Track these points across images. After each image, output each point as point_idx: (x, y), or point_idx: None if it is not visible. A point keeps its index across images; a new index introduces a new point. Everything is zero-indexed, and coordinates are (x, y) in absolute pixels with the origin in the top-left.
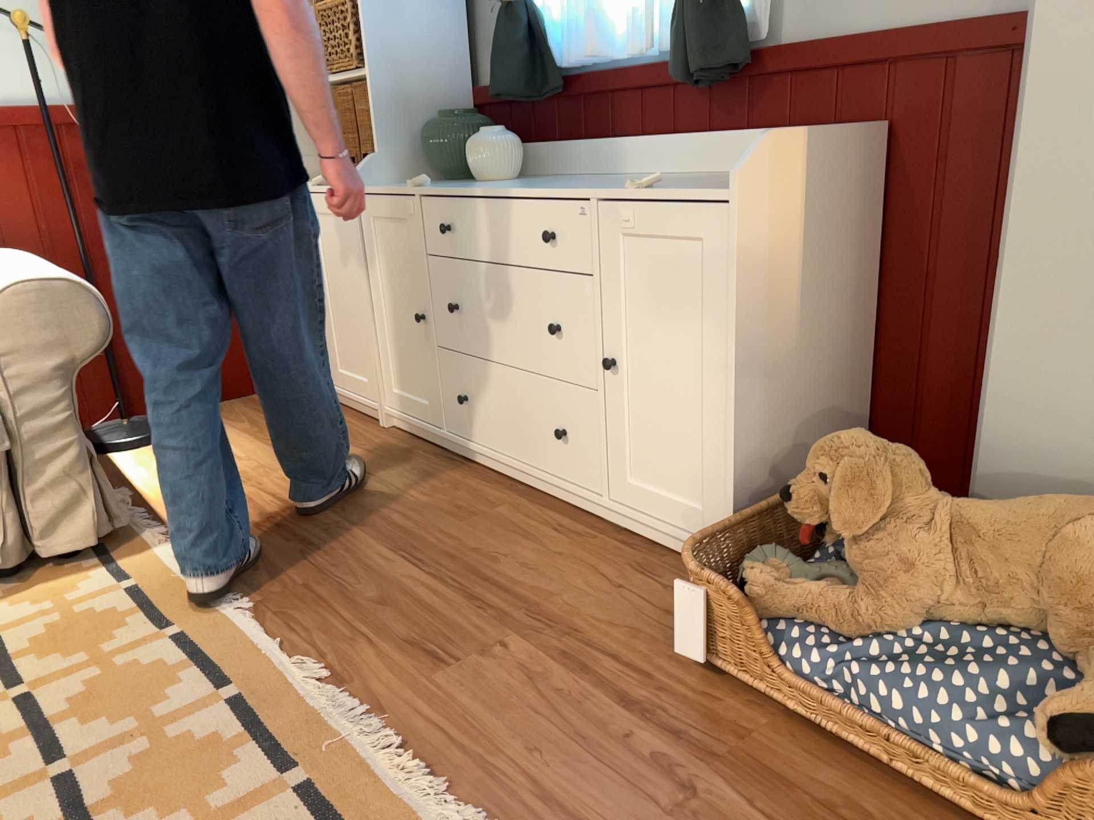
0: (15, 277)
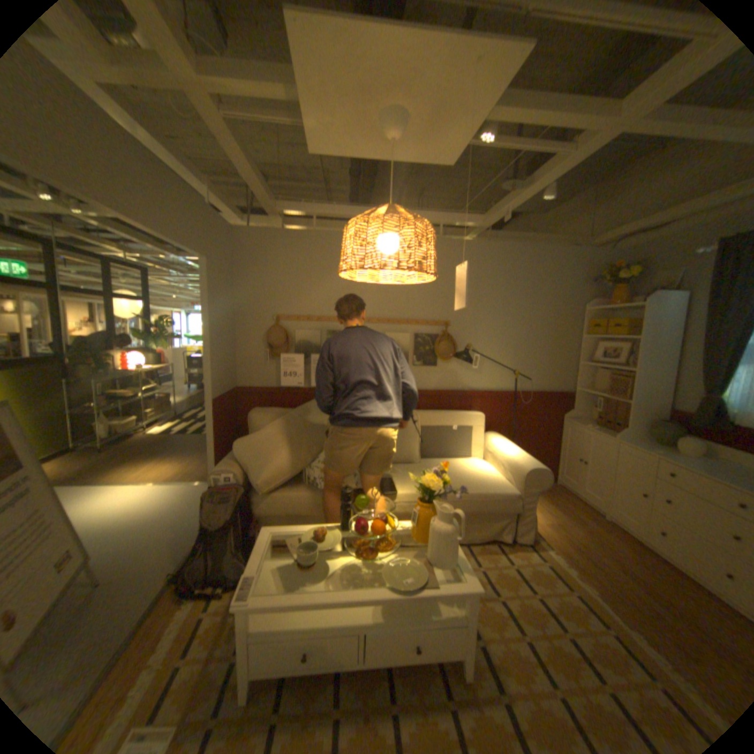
0: (528, 462)
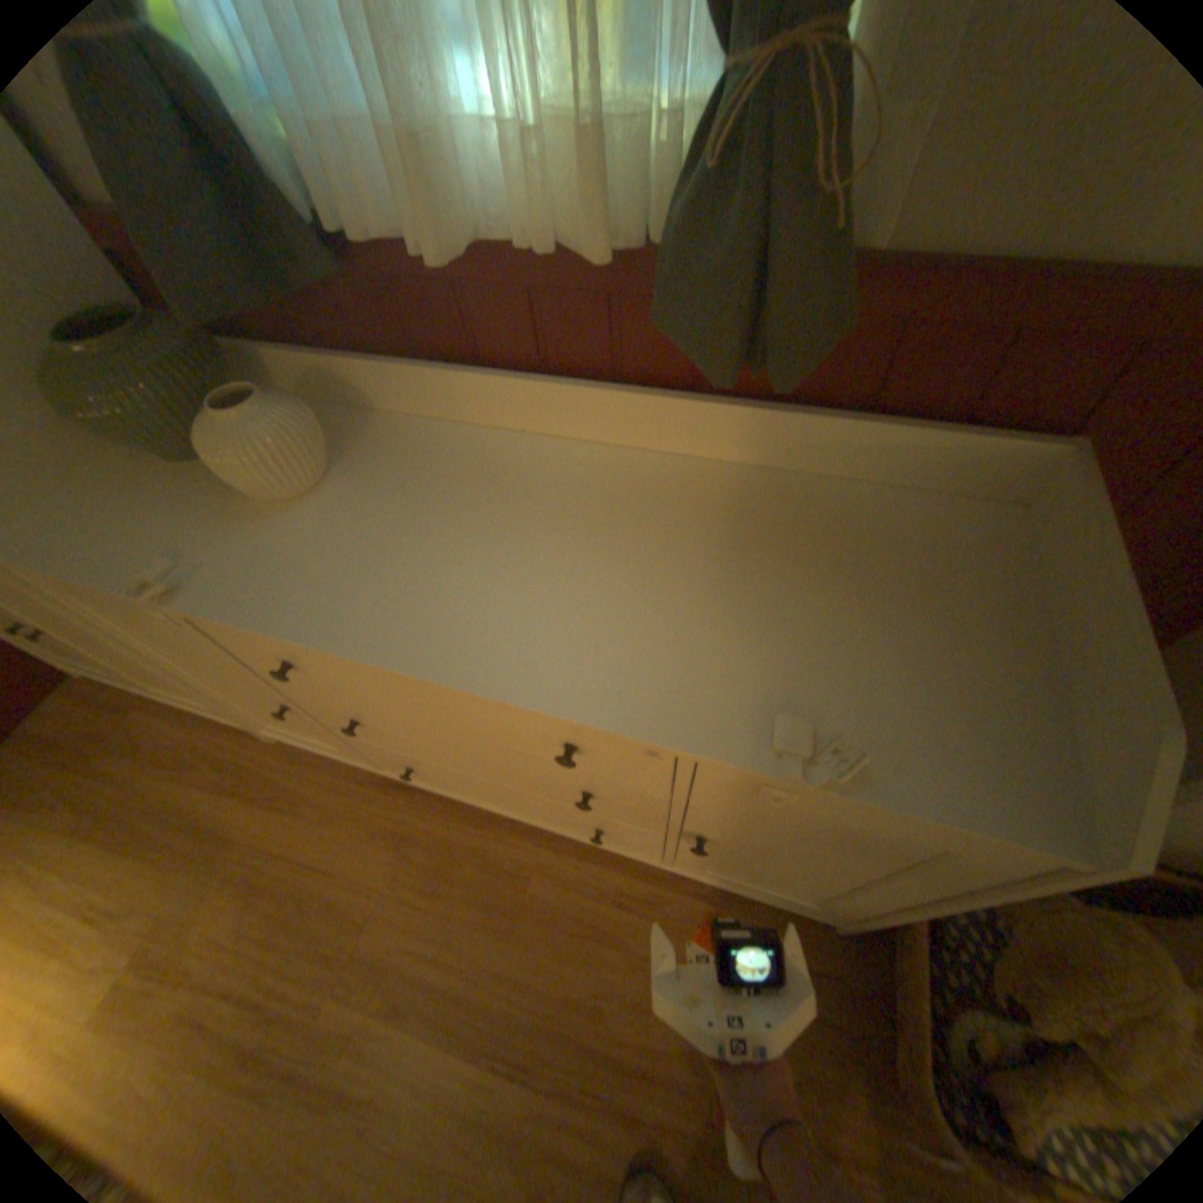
0: None
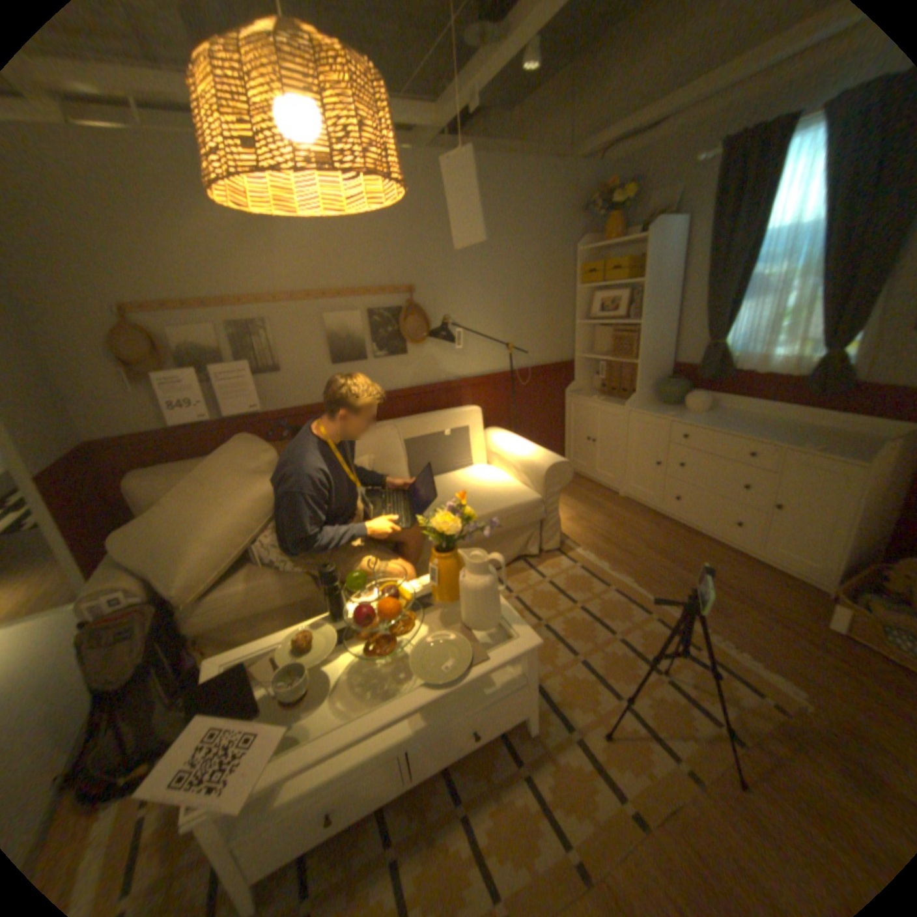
0: (542, 458)
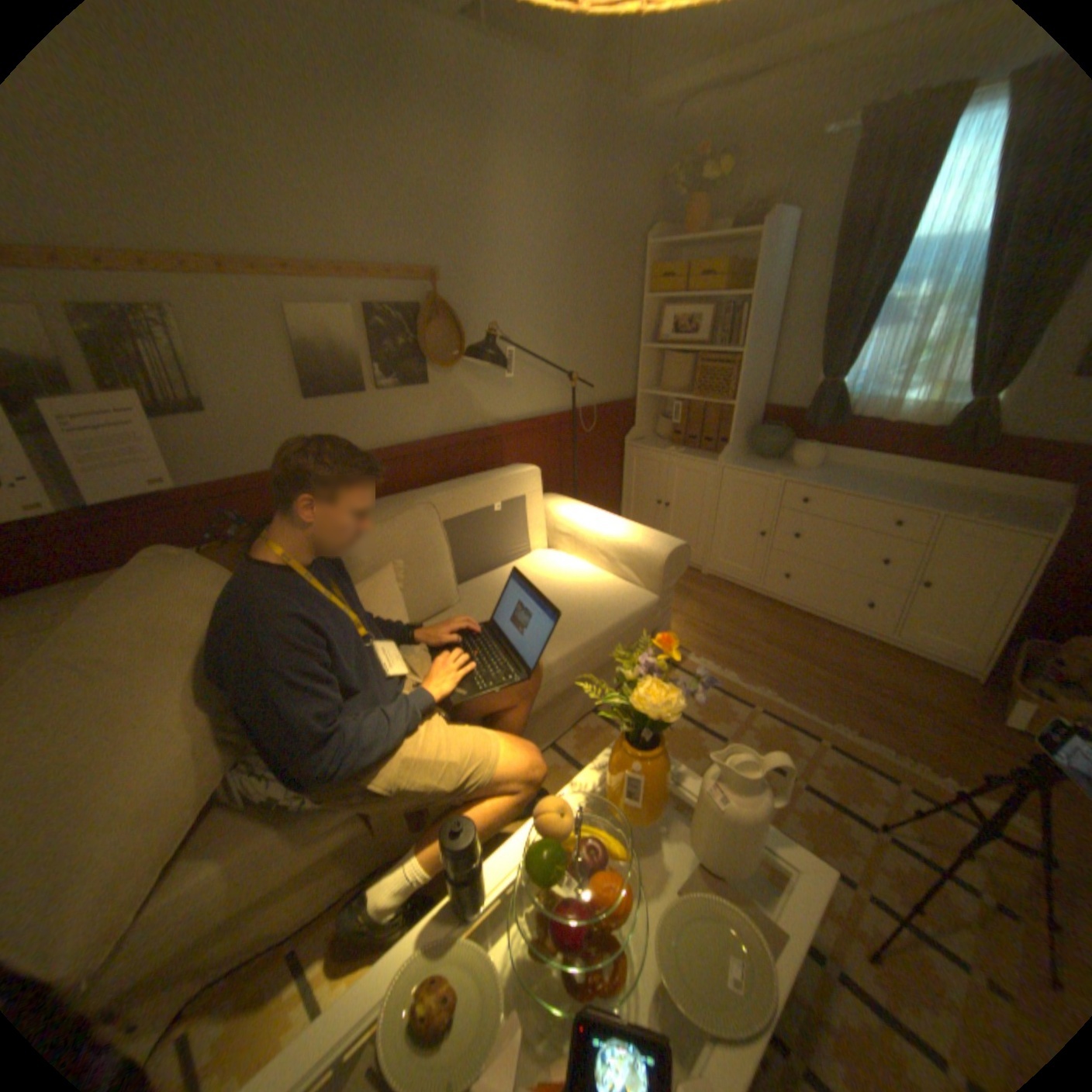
0: (653, 540)
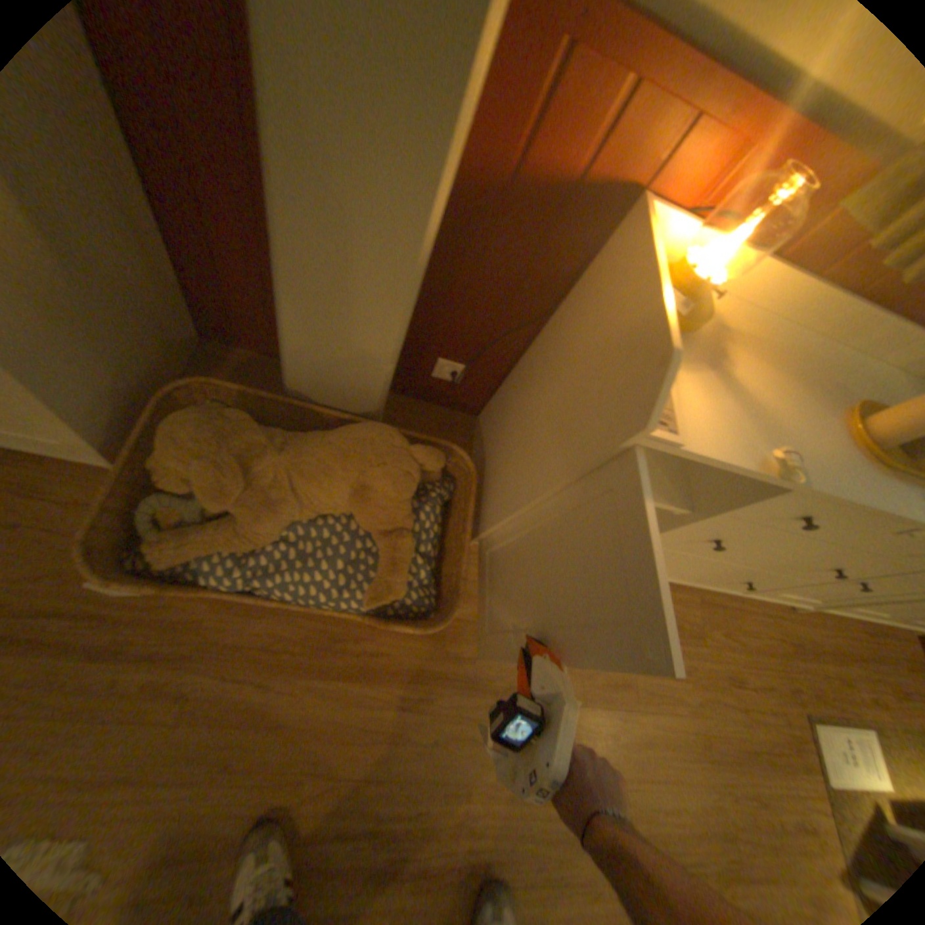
0: None
